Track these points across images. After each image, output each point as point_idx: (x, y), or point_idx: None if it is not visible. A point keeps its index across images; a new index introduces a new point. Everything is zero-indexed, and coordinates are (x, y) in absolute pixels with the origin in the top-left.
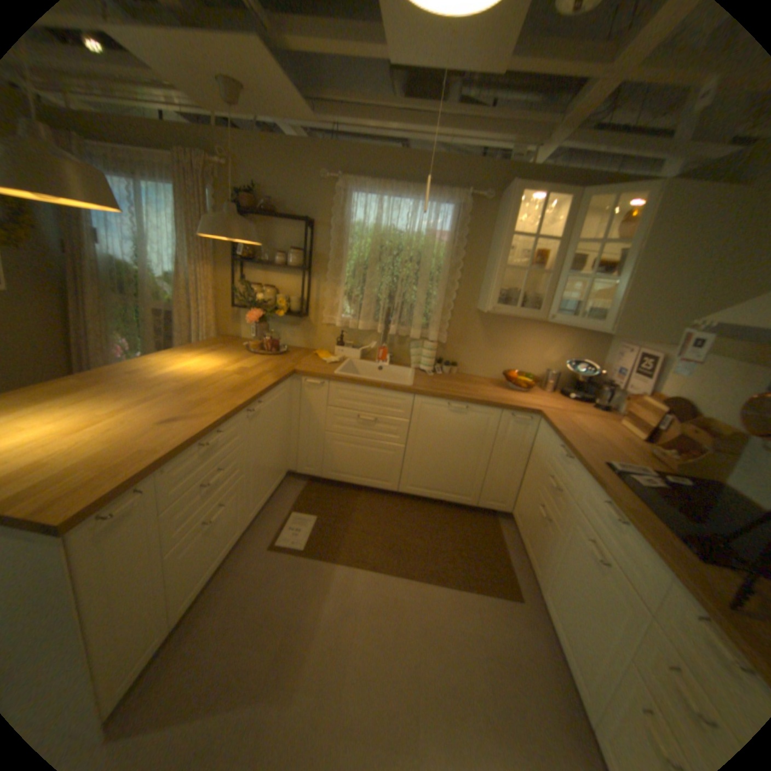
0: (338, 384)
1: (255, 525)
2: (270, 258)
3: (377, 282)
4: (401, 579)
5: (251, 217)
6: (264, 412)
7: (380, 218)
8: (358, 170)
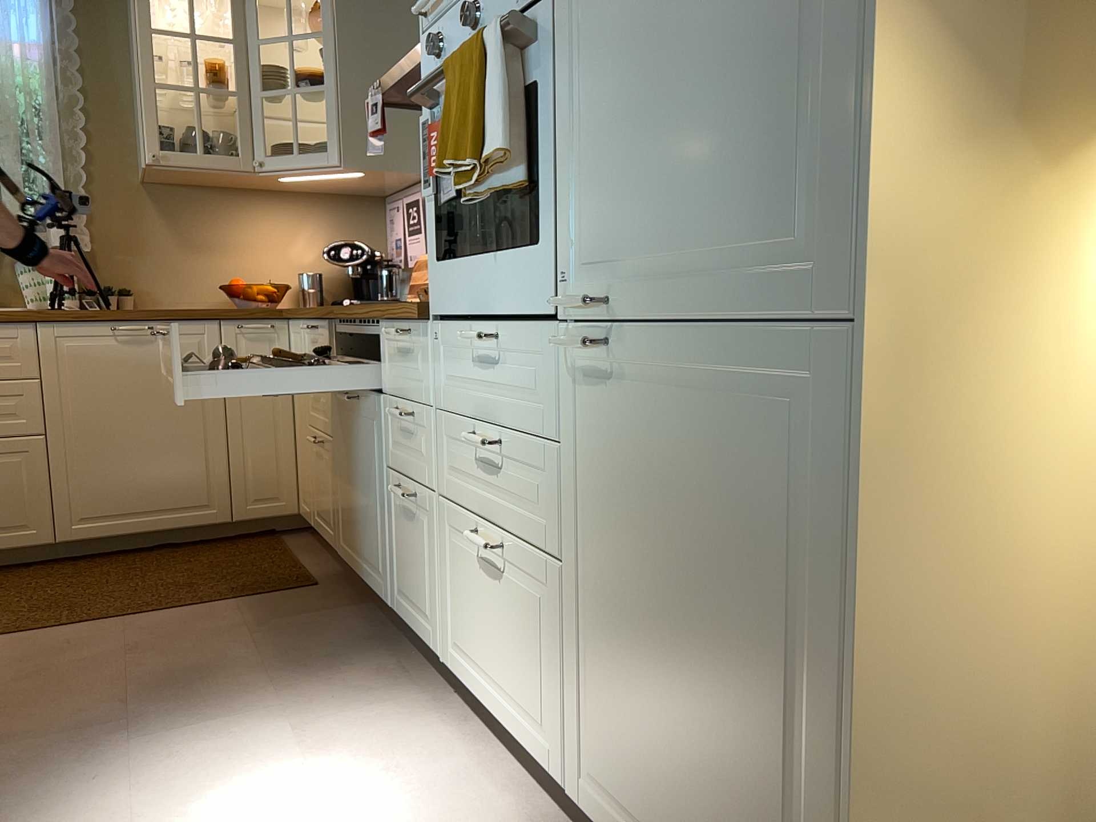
0: None
1: None
2: None
3: None
4: (78, 626)
5: None
6: None
7: None
8: None
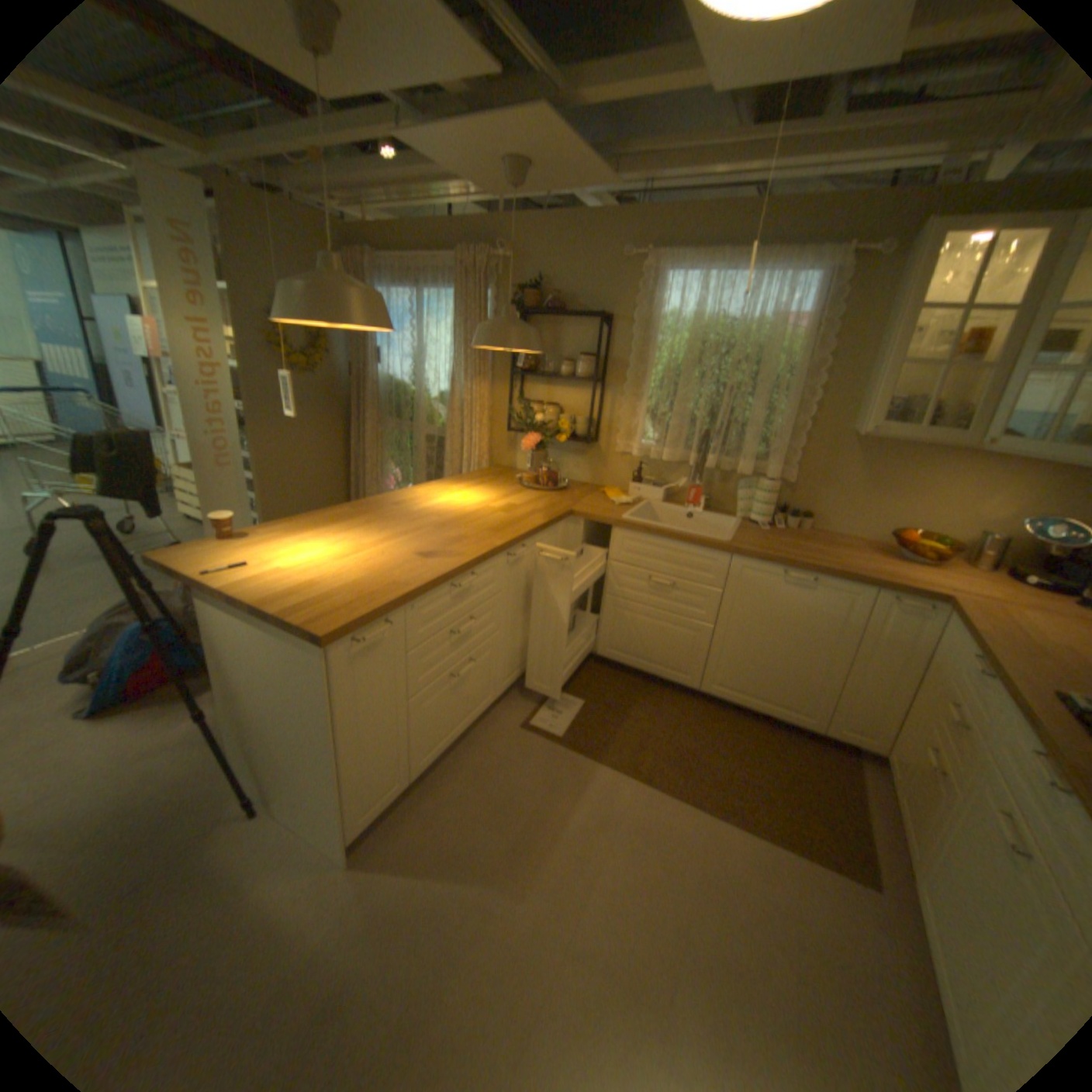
0: (625, 532)
1: (509, 696)
2: (554, 368)
3: (692, 394)
4: (684, 805)
5: (536, 319)
6: (528, 560)
7: (702, 303)
8: (675, 240)
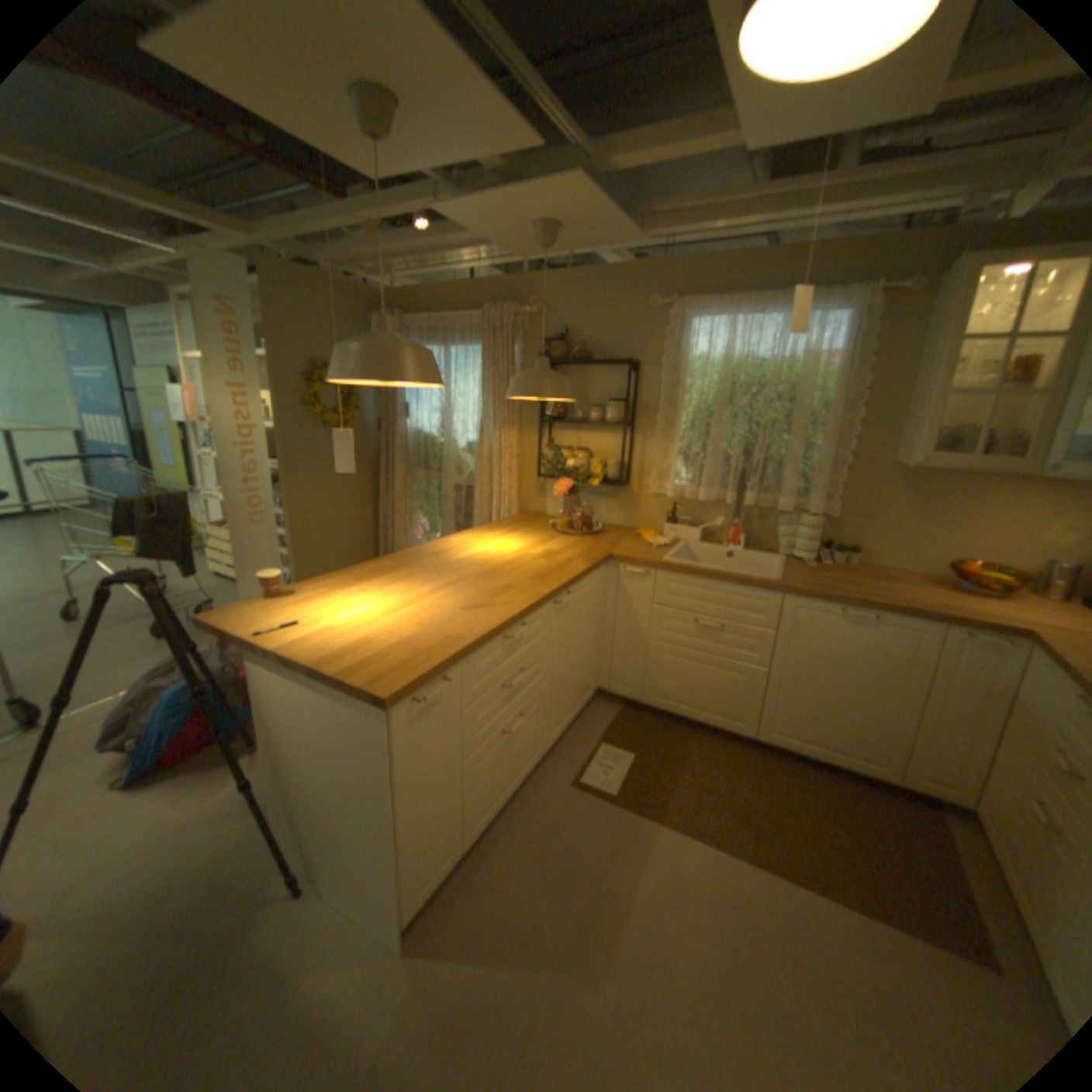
0: (668, 574)
1: (555, 751)
2: (582, 415)
3: (726, 433)
4: (760, 871)
5: (563, 368)
6: (572, 607)
7: (731, 345)
8: (699, 288)
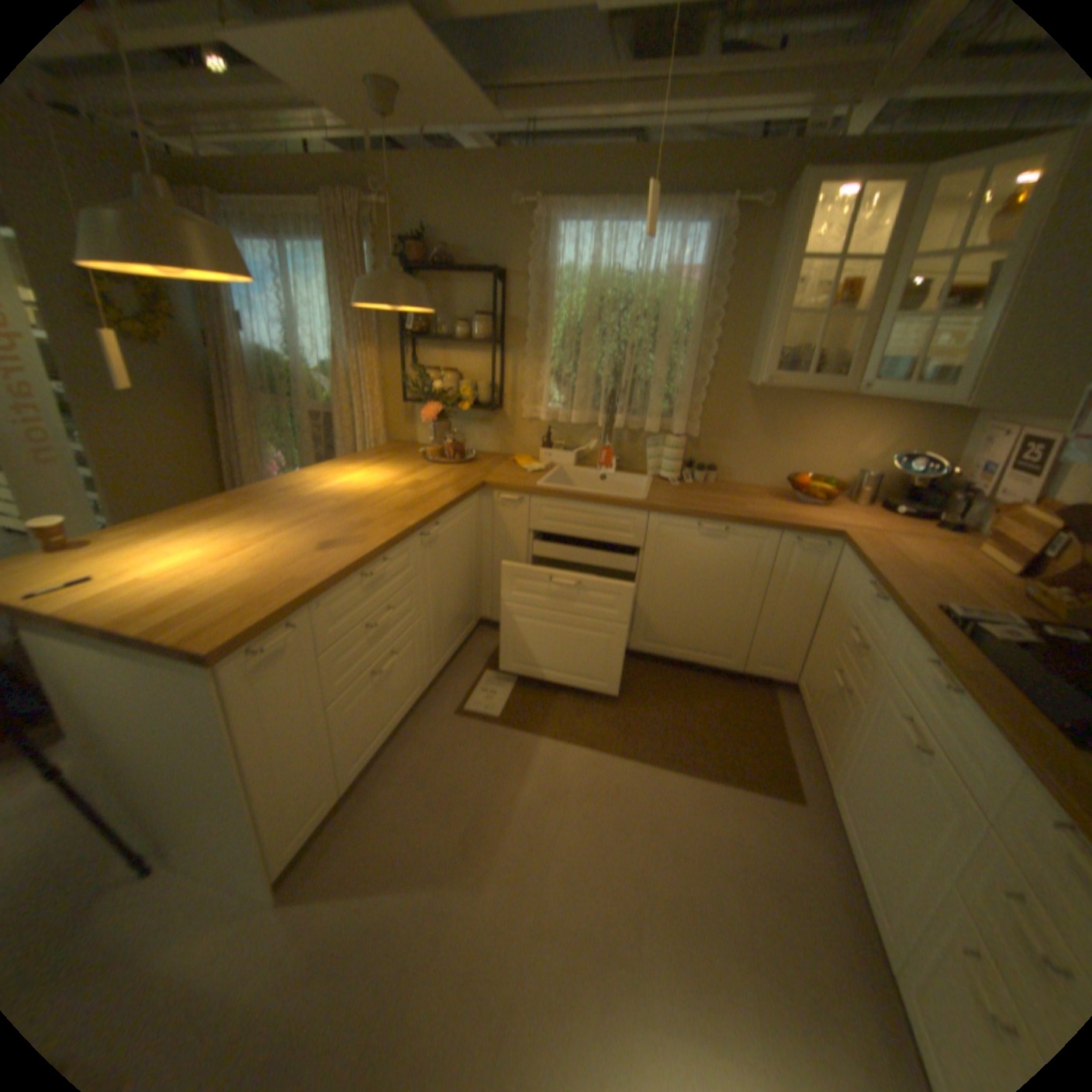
0: (541, 499)
1: (439, 682)
2: (448, 330)
3: (595, 352)
4: (626, 759)
5: (422, 275)
6: (444, 537)
7: (597, 256)
8: (564, 187)
